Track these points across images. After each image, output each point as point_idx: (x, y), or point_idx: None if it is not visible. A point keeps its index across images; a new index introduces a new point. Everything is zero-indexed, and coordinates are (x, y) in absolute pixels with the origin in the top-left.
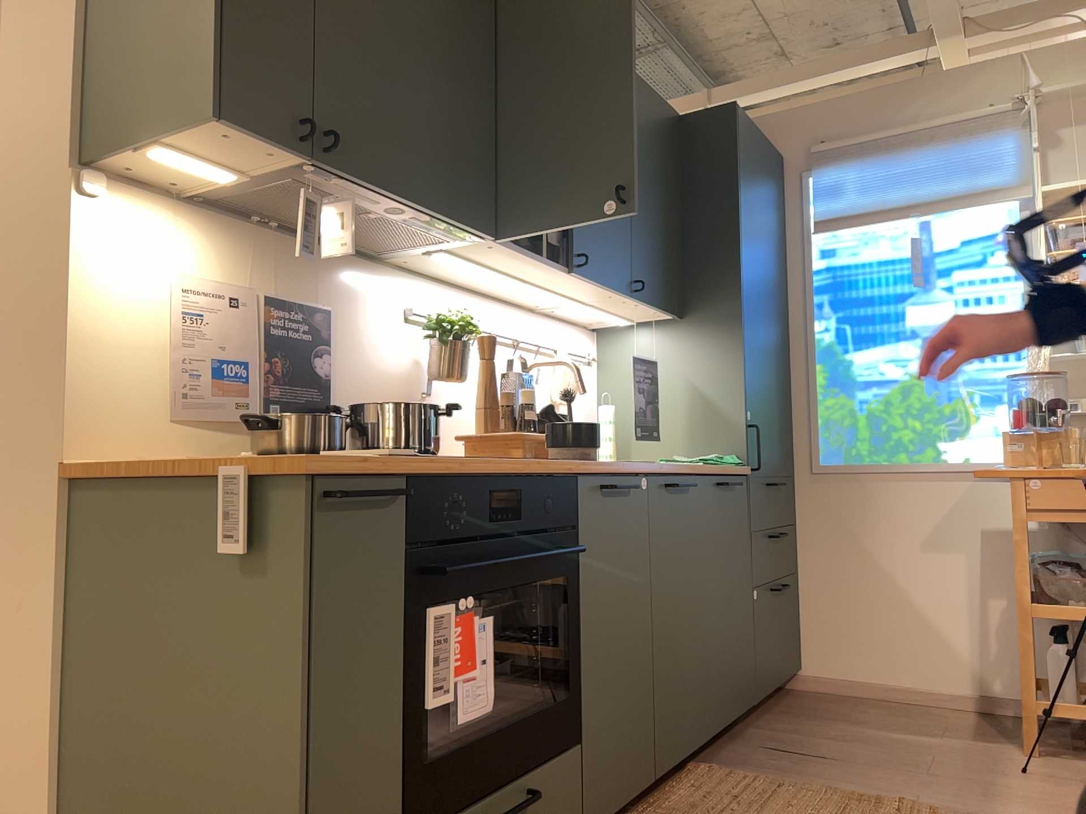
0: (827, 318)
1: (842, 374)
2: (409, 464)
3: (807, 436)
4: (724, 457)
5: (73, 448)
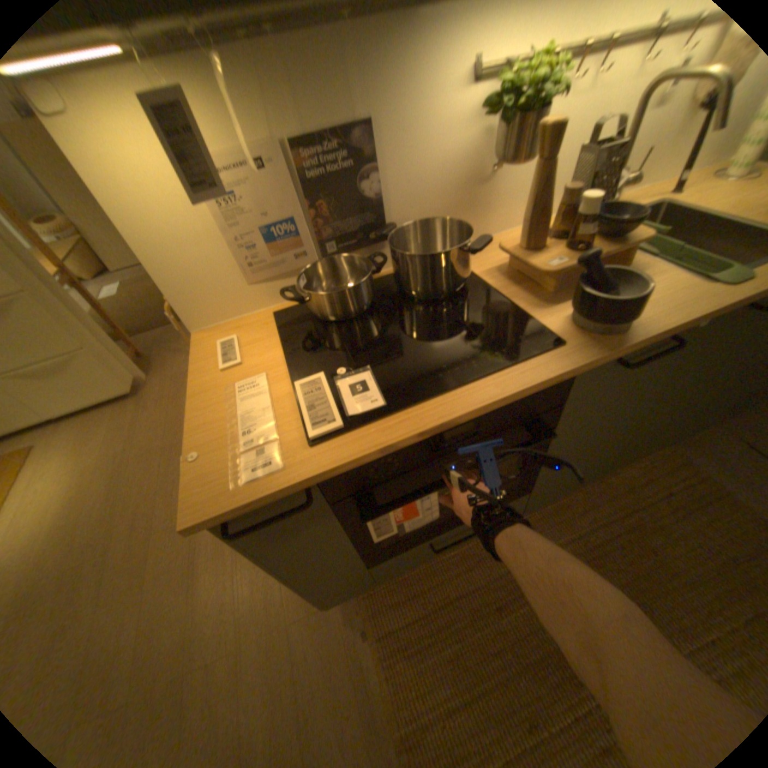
0: None
1: None
2: (309, 483)
3: None
4: None
5: (190, 325)
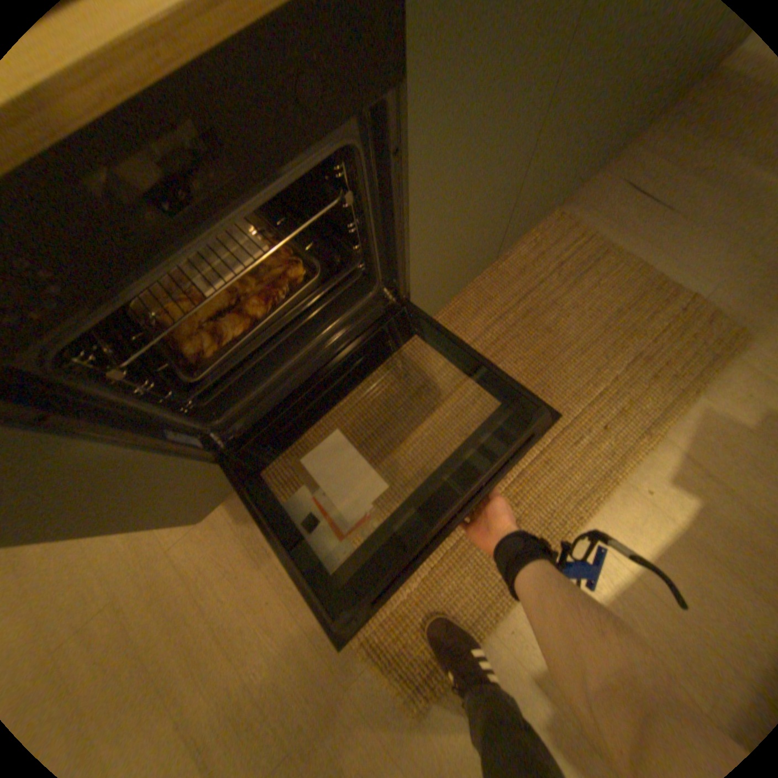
0: None
1: None
2: None
3: None
4: None
5: None
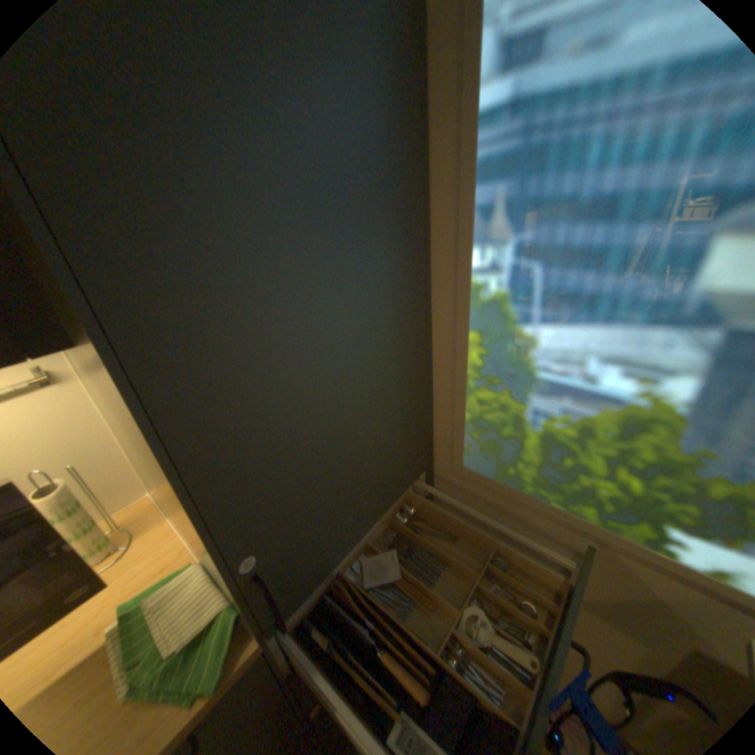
0: (498, 240)
1: (512, 359)
2: None
3: (450, 424)
4: (210, 627)
5: None
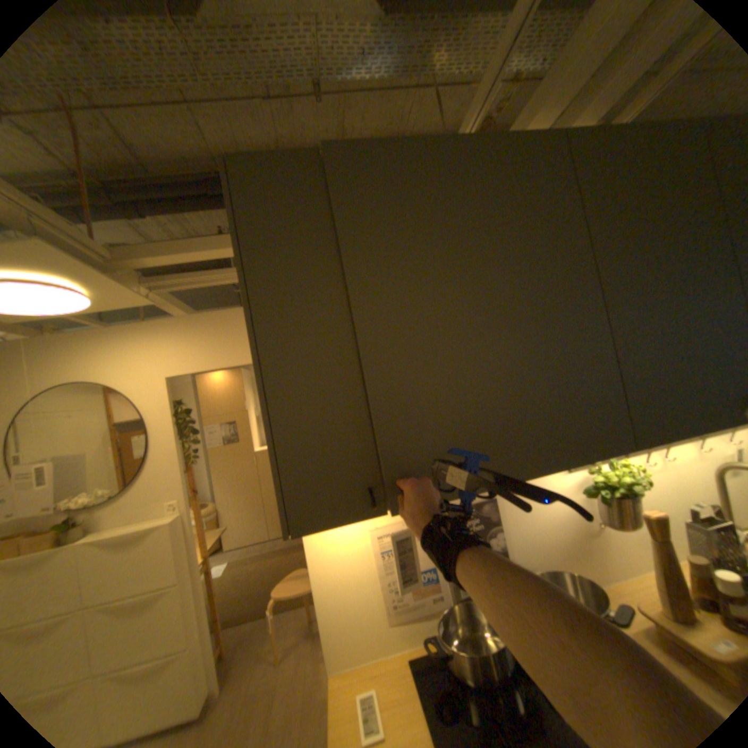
0: None
1: None
2: None
3: None
4: None
5: (331, 666)
